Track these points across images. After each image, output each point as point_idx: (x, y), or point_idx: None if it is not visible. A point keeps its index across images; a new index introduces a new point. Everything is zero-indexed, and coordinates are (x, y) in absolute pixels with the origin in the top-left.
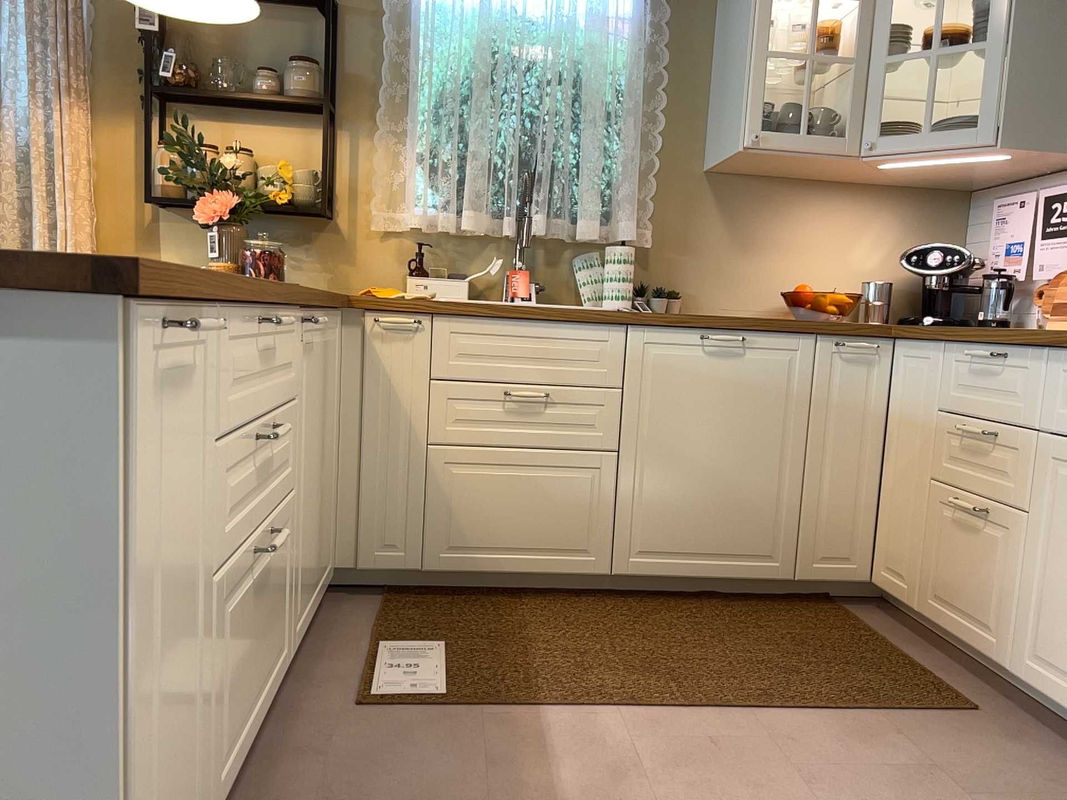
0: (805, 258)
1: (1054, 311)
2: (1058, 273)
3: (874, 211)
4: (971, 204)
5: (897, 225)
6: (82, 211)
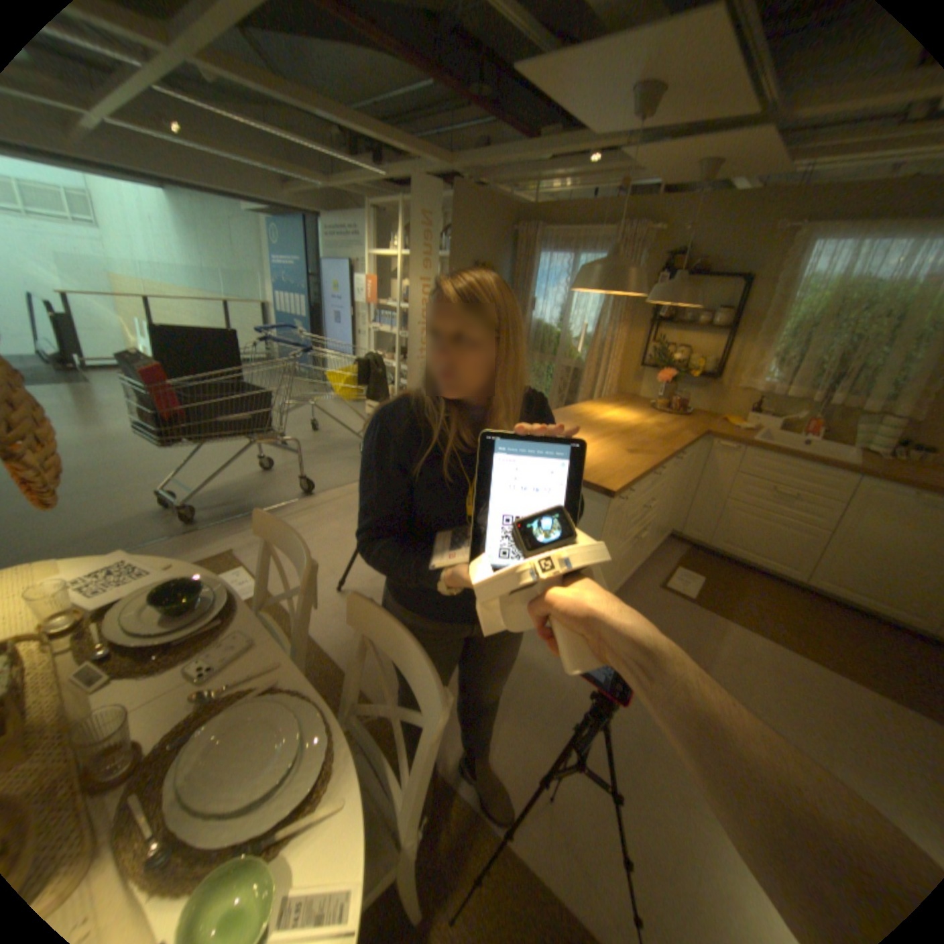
0: None
1: None
2: None
3: None
4: None
5: None
6: (614, 365)
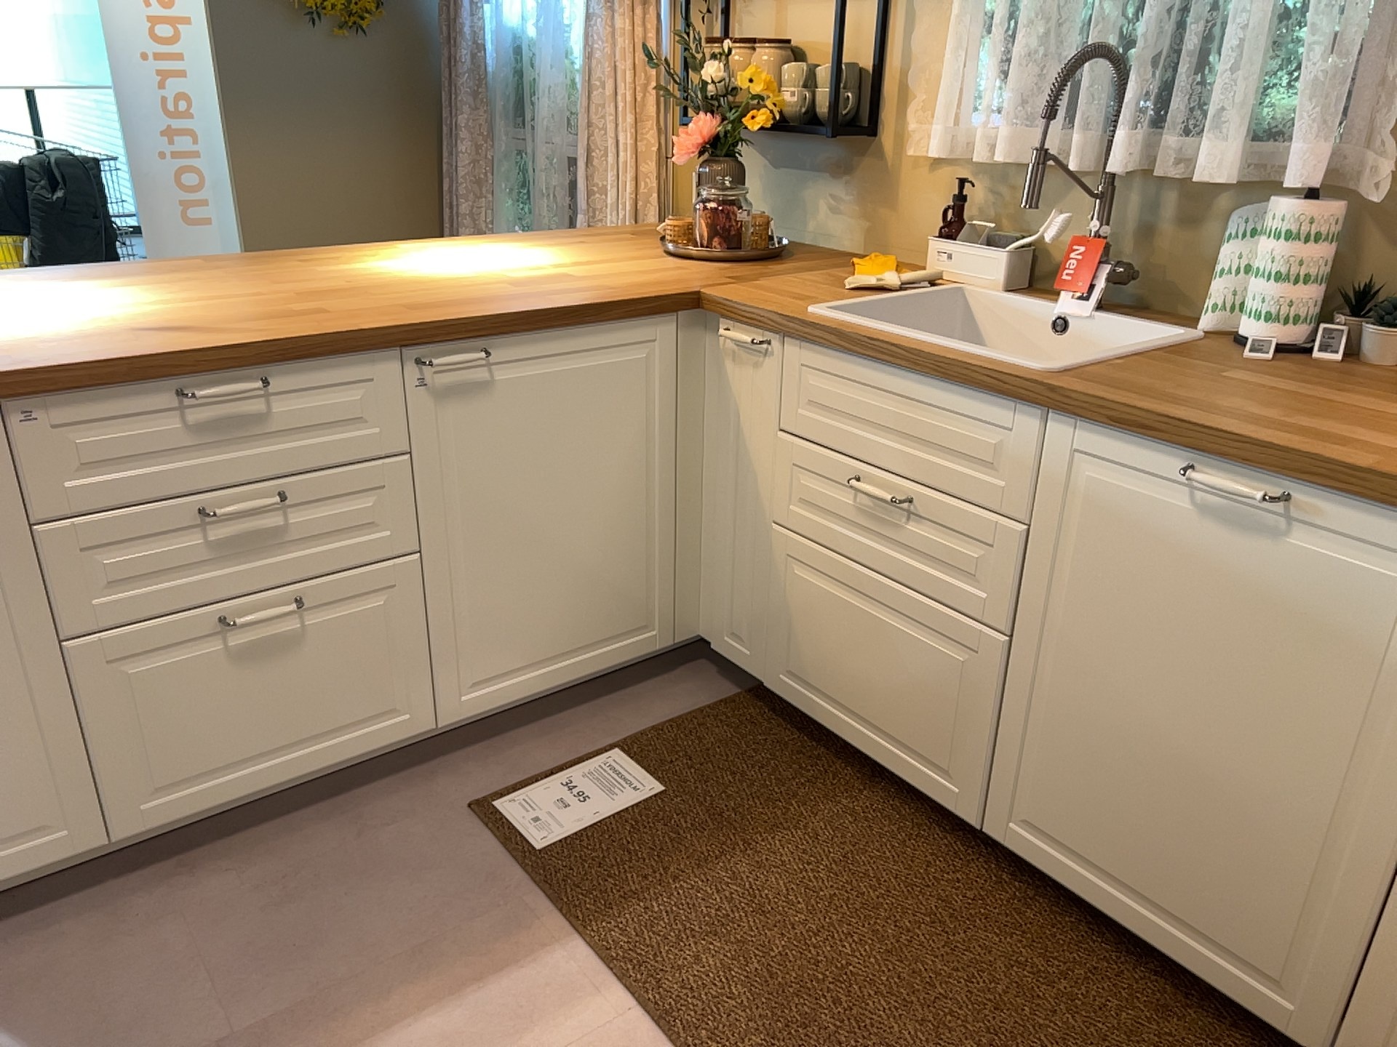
0: None
1: None
2: None
3: None
4: None
5: None
6: (643, 135)
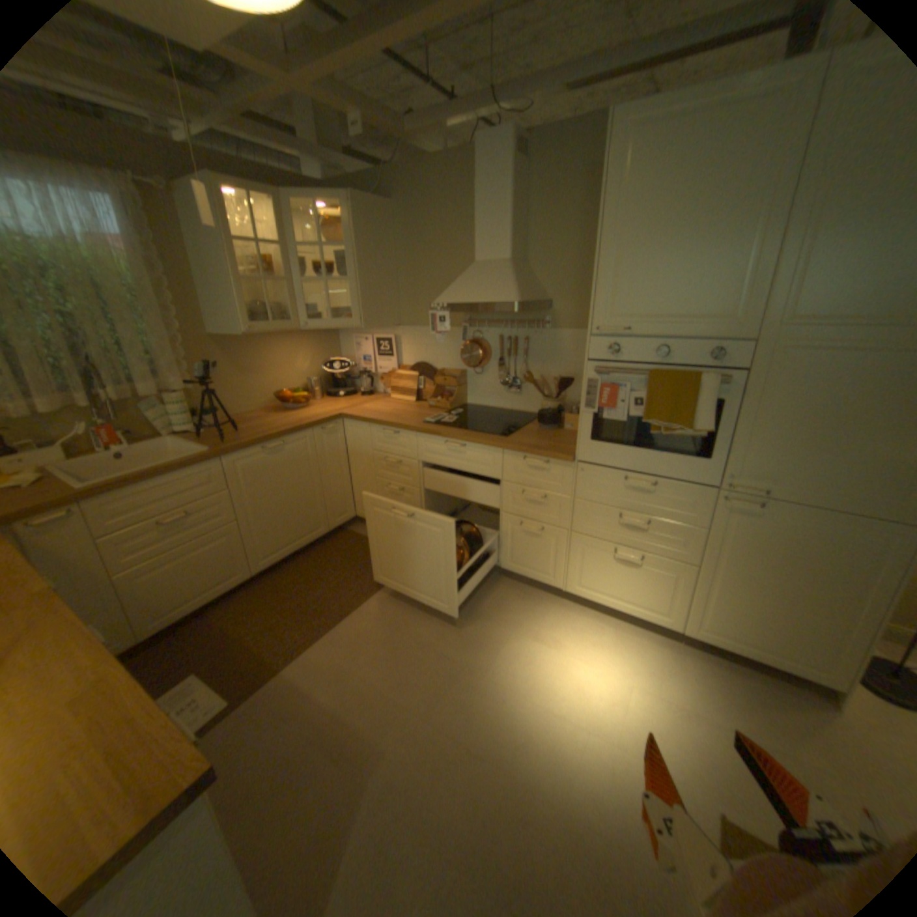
0: (276, 373)
1: (392, 390)
2: (387, 372)
3: (300, 343)
4: (339, 332)
5: (312, 348)
6: None
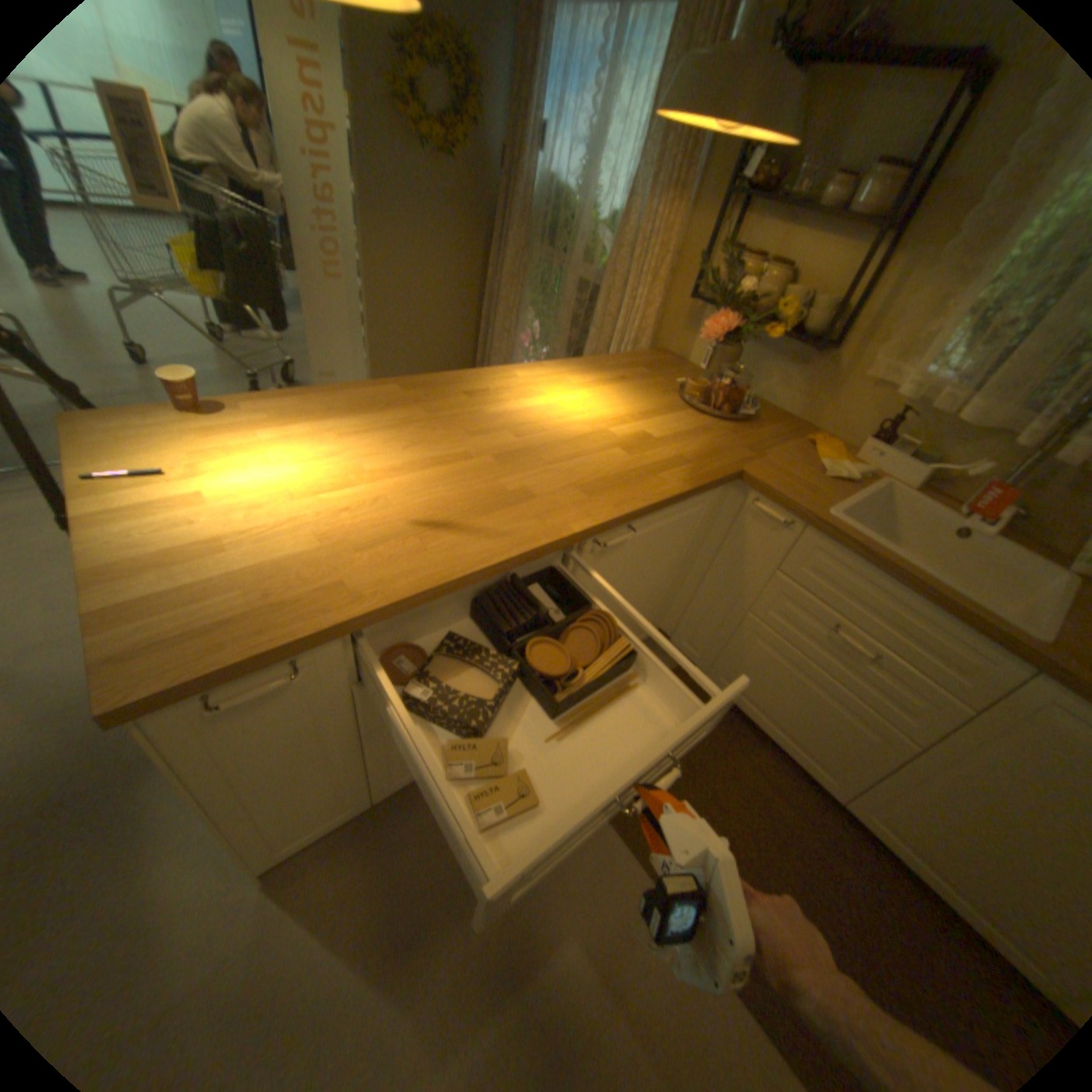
0: None
1: None
2: None
3: None
4: None
5: None
6: (652, 289)
